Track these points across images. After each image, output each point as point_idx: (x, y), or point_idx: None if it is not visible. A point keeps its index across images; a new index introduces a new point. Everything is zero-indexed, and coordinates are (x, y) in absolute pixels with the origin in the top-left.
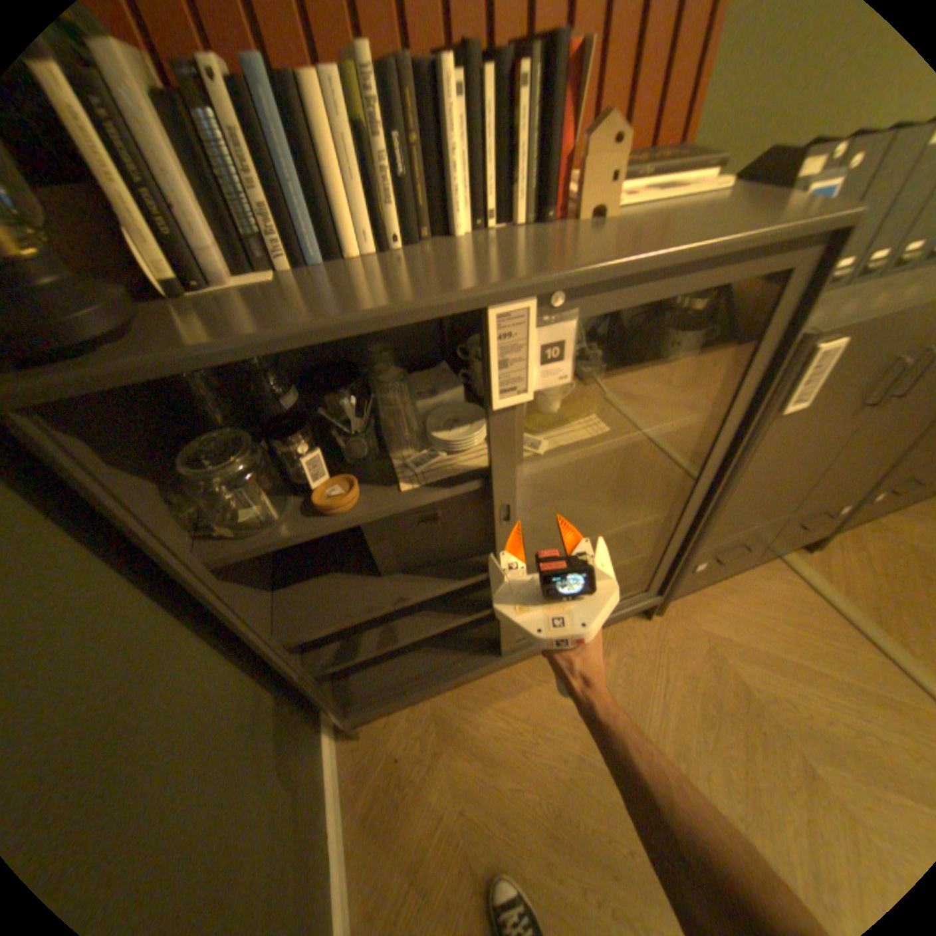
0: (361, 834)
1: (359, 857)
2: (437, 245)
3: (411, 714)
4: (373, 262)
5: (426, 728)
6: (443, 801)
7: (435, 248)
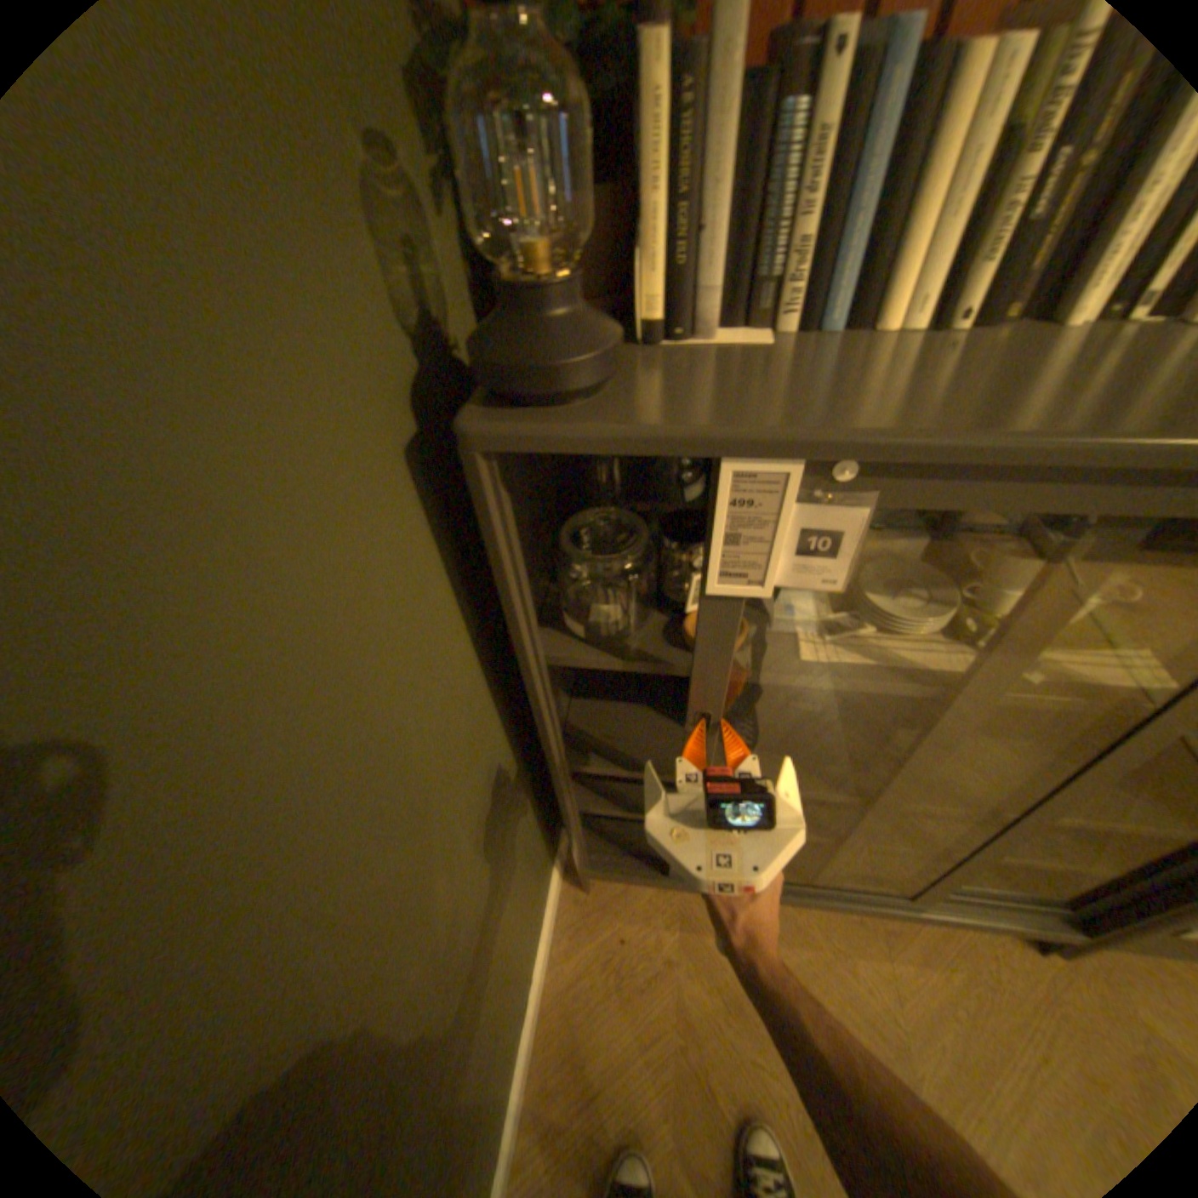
0: (562, 1000)
1: (554, 1024)
2: (1026, 333)
3: (656, 898)
4: (918, 343)
5: (668, 925)
6: (665, 1023)
7: (1029, 339)
